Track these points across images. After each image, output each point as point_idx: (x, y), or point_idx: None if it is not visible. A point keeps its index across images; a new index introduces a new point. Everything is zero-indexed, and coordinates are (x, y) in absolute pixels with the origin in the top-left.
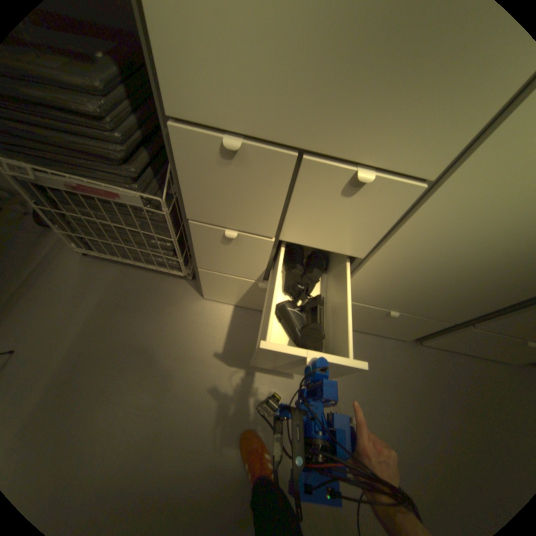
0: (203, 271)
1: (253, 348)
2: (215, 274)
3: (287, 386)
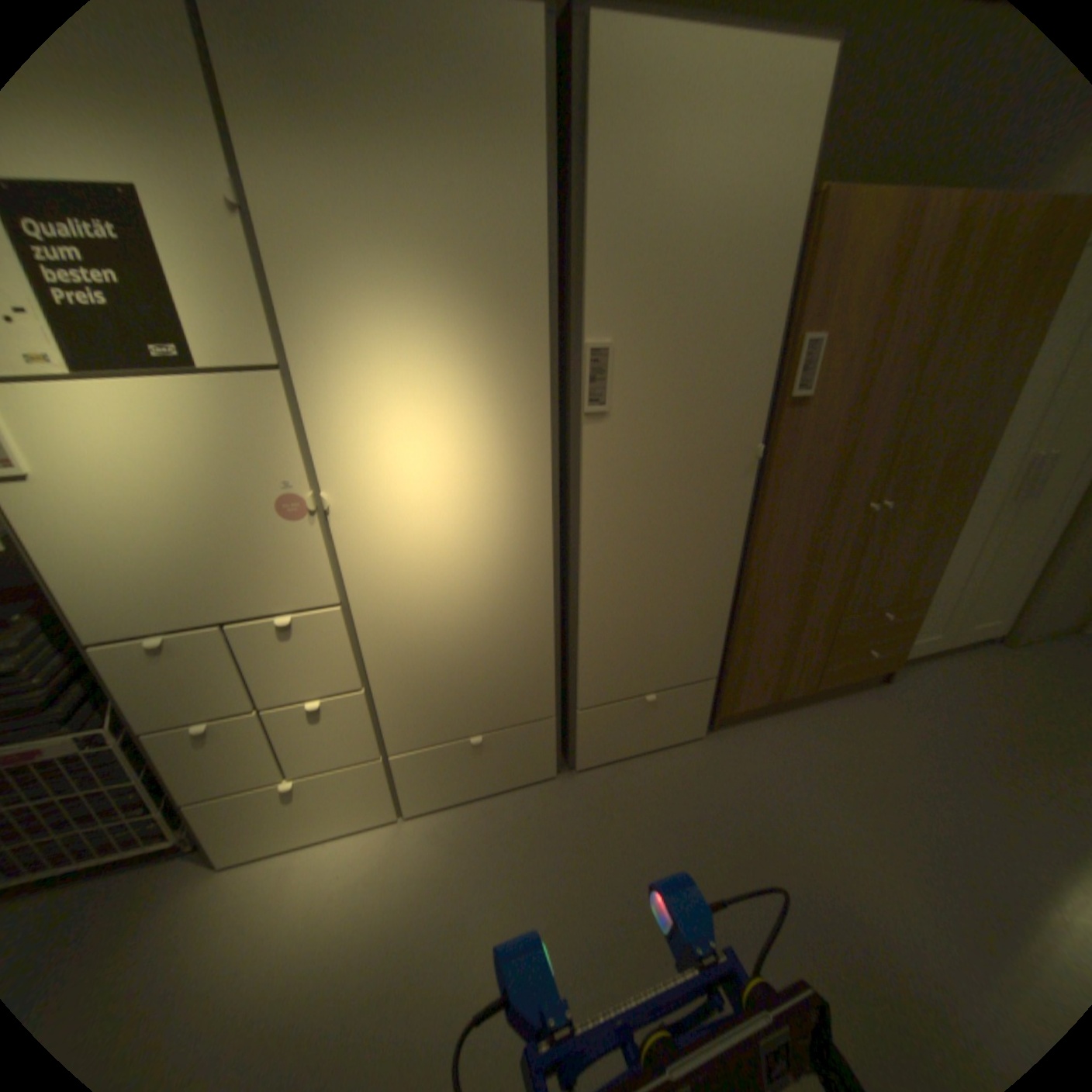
0: (190, 810)
1: (310, 908)
2: (210, 805)
3: (374, 939)
